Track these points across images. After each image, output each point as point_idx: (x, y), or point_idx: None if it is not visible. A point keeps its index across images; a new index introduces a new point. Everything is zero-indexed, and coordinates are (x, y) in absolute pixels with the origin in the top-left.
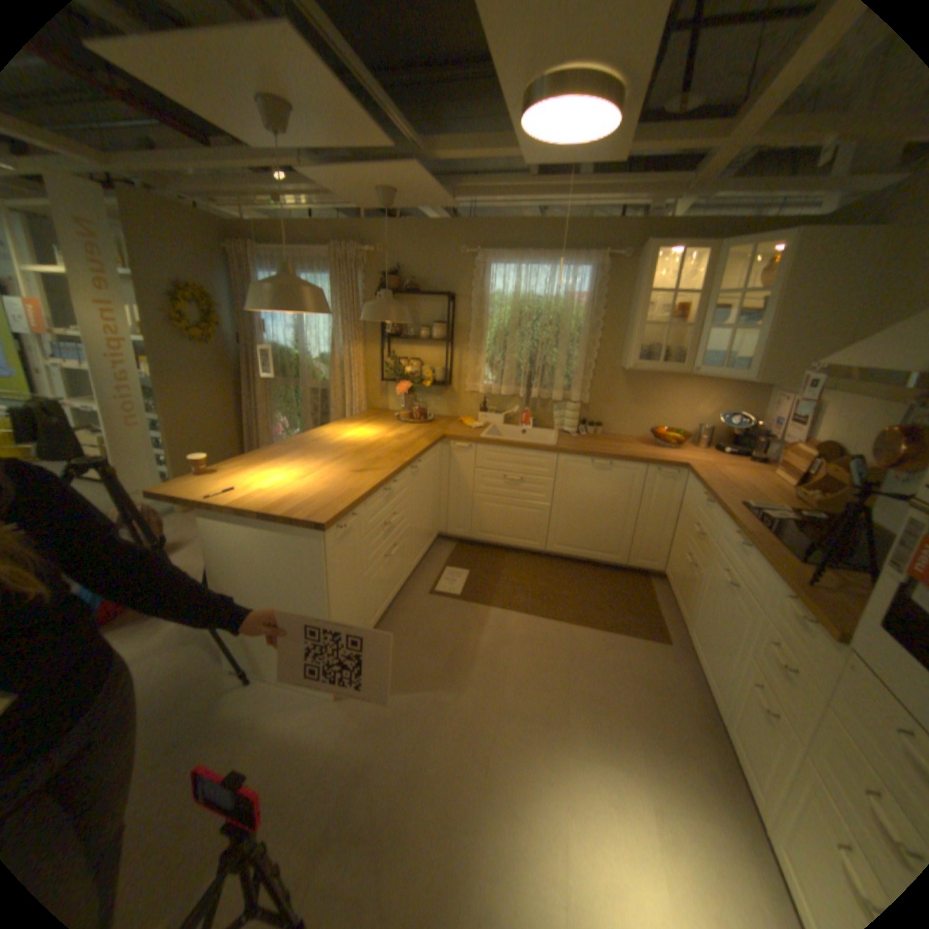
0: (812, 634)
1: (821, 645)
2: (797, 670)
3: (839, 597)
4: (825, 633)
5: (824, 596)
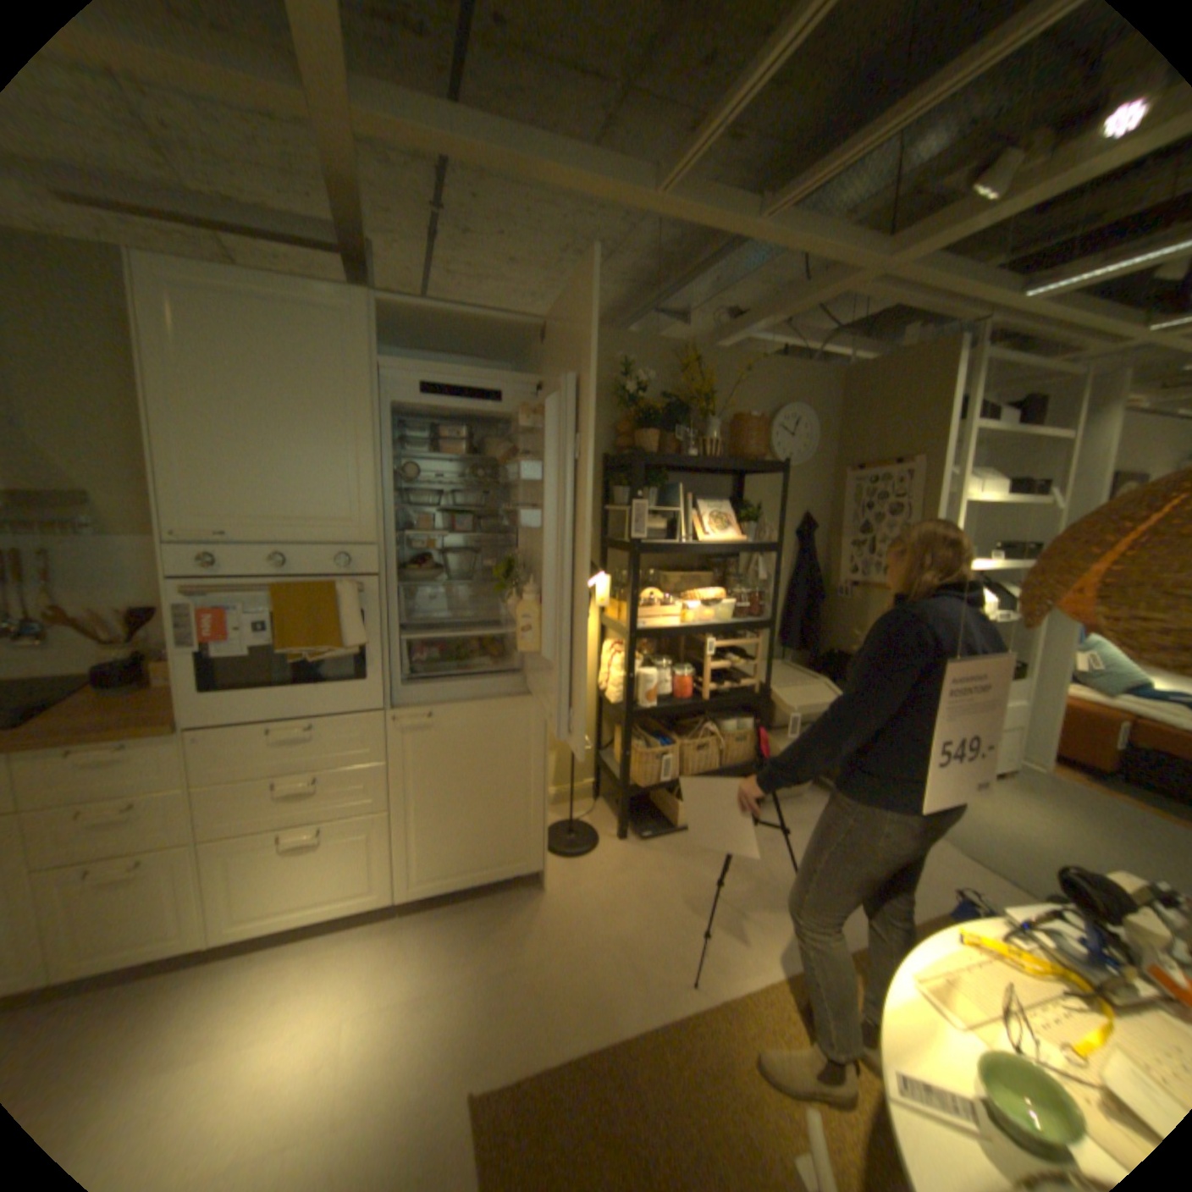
0: (123, 761)
1: (144, 758)
2: (129, 805)
3: (102, 721)
4: (142, 745)
5: (99, 726)
